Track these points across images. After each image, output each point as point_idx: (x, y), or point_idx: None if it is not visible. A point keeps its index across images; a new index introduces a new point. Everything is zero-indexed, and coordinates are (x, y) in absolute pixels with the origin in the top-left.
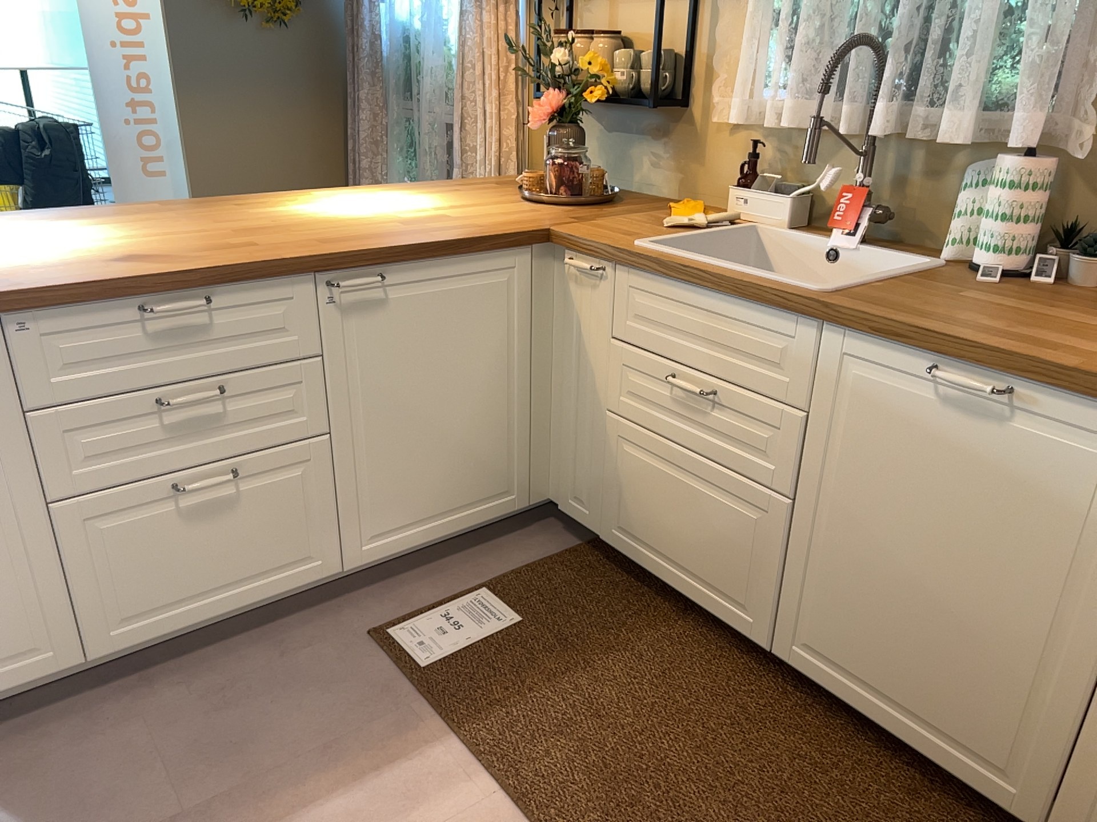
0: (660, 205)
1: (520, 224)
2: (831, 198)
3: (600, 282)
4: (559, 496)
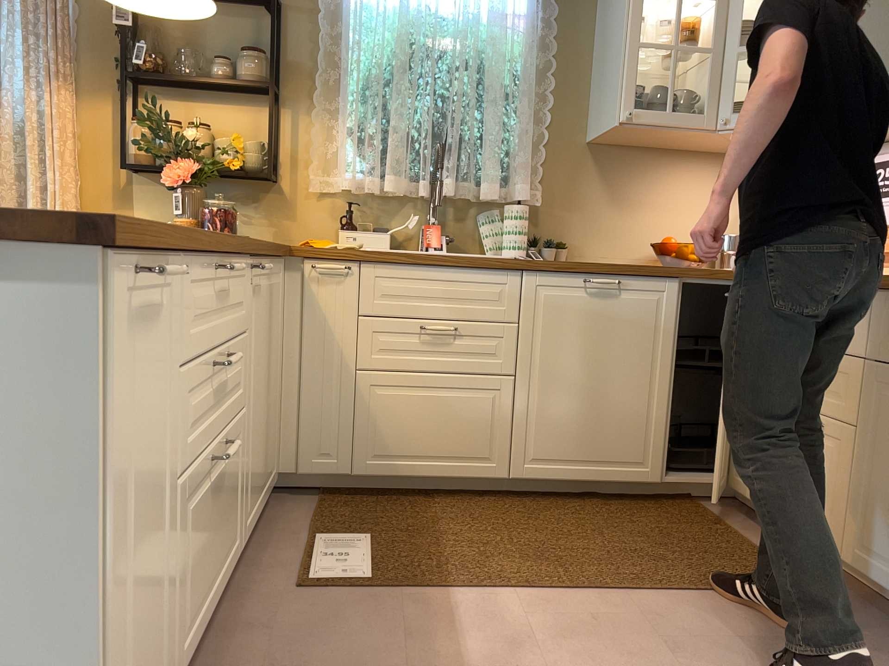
0: None
1: None
2: (402, 233)
3: (343, 279)
4: (292, 465)
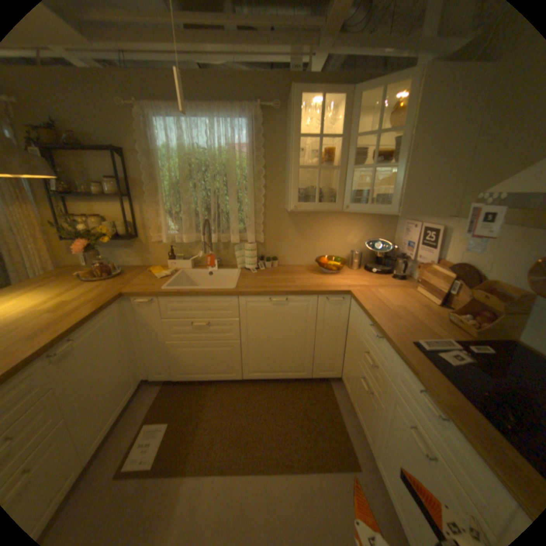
0: (140, 269)
1: (105, 293)
2: (200, 257)
3: (151, 304)
4: (146, 377)
